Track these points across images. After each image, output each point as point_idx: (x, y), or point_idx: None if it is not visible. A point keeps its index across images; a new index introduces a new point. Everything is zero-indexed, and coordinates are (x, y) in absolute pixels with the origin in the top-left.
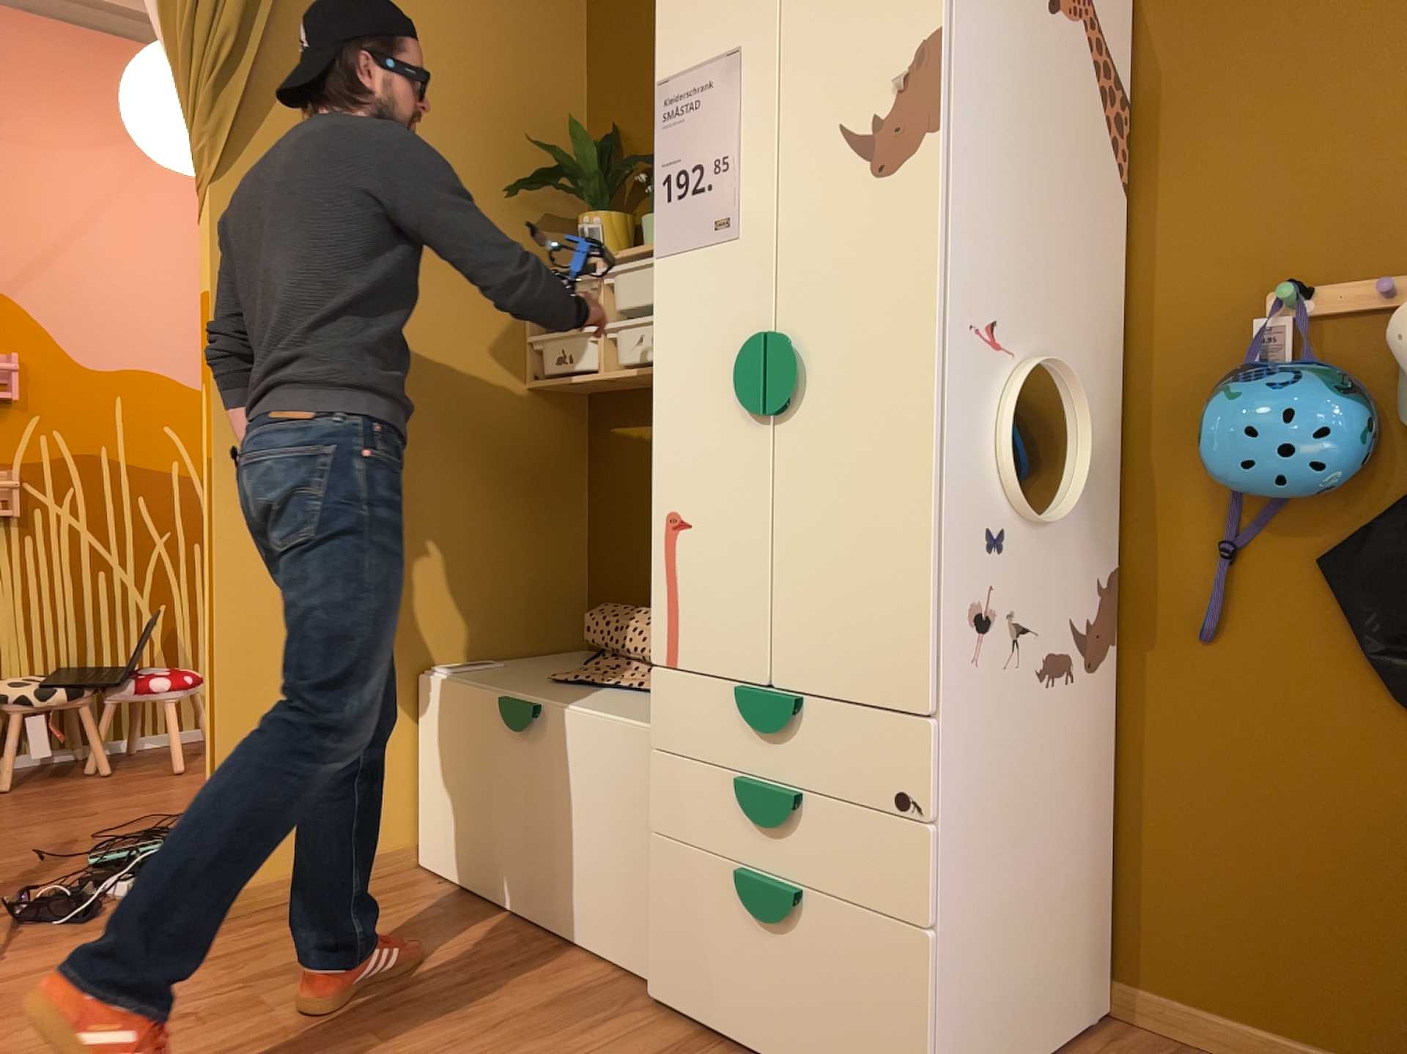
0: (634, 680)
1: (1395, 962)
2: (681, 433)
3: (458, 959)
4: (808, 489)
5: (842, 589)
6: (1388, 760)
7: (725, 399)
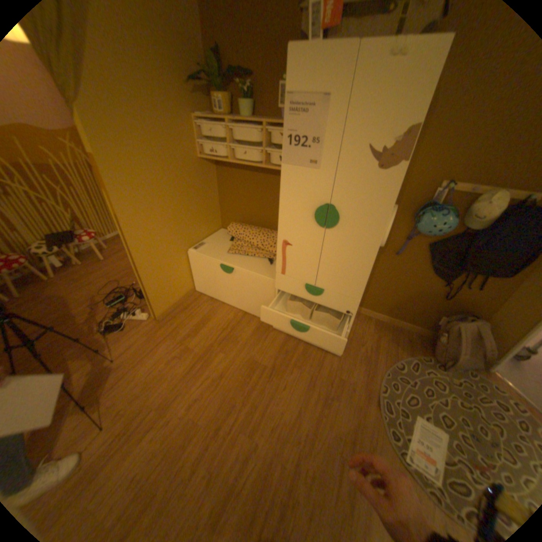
0: (250, 251)
1: (413, 309)
2: (290, 221)
3: (225, 323)
4: (333, 248)
5: (340, 272)
6: (426, 280)
7: (307, 217)
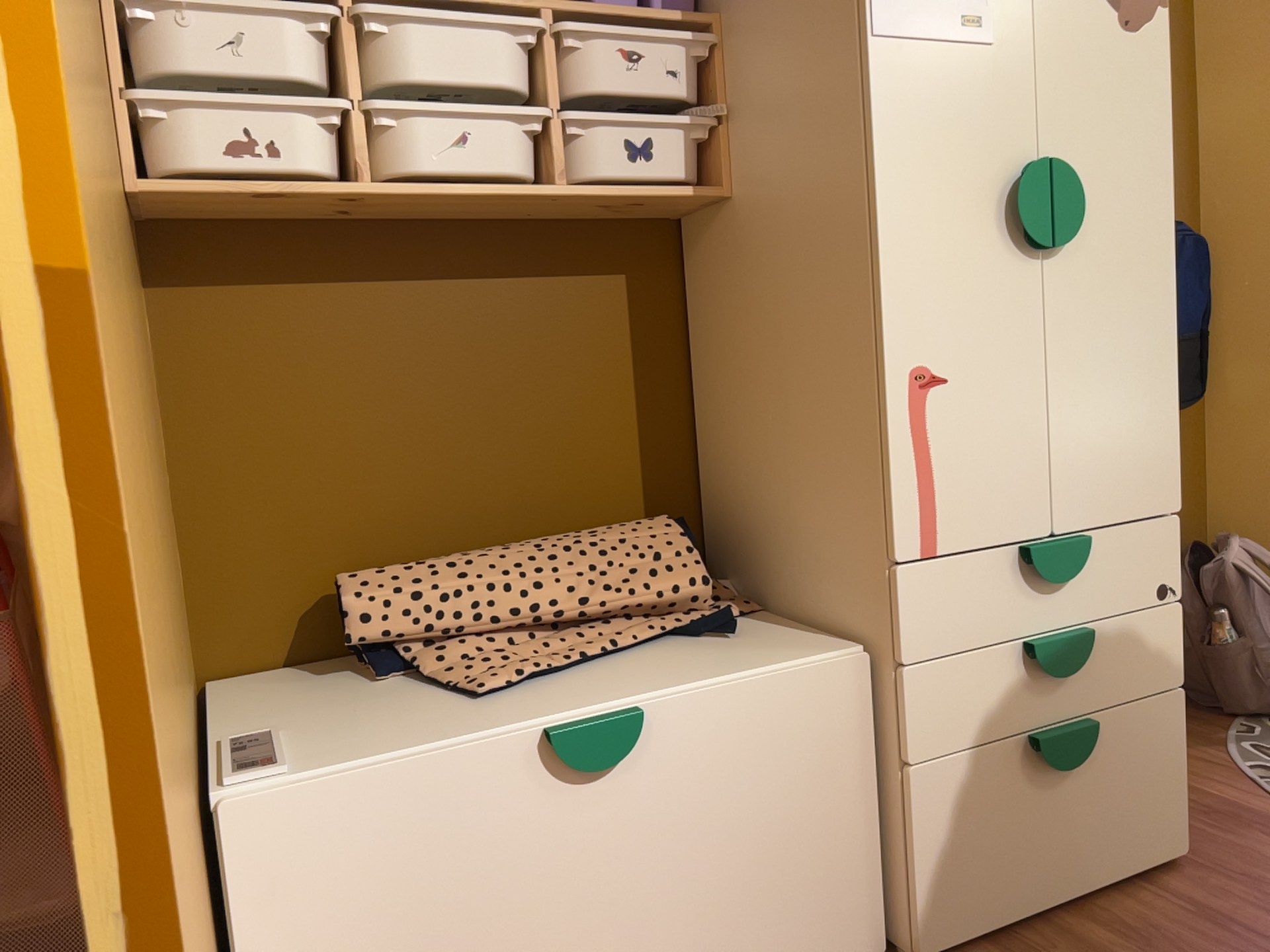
0: (561, 648)
1: None
2: (929, 270)
3: None
4: (1078, 327)
5: (1113, 420)
6: None
7: (984, 231)
